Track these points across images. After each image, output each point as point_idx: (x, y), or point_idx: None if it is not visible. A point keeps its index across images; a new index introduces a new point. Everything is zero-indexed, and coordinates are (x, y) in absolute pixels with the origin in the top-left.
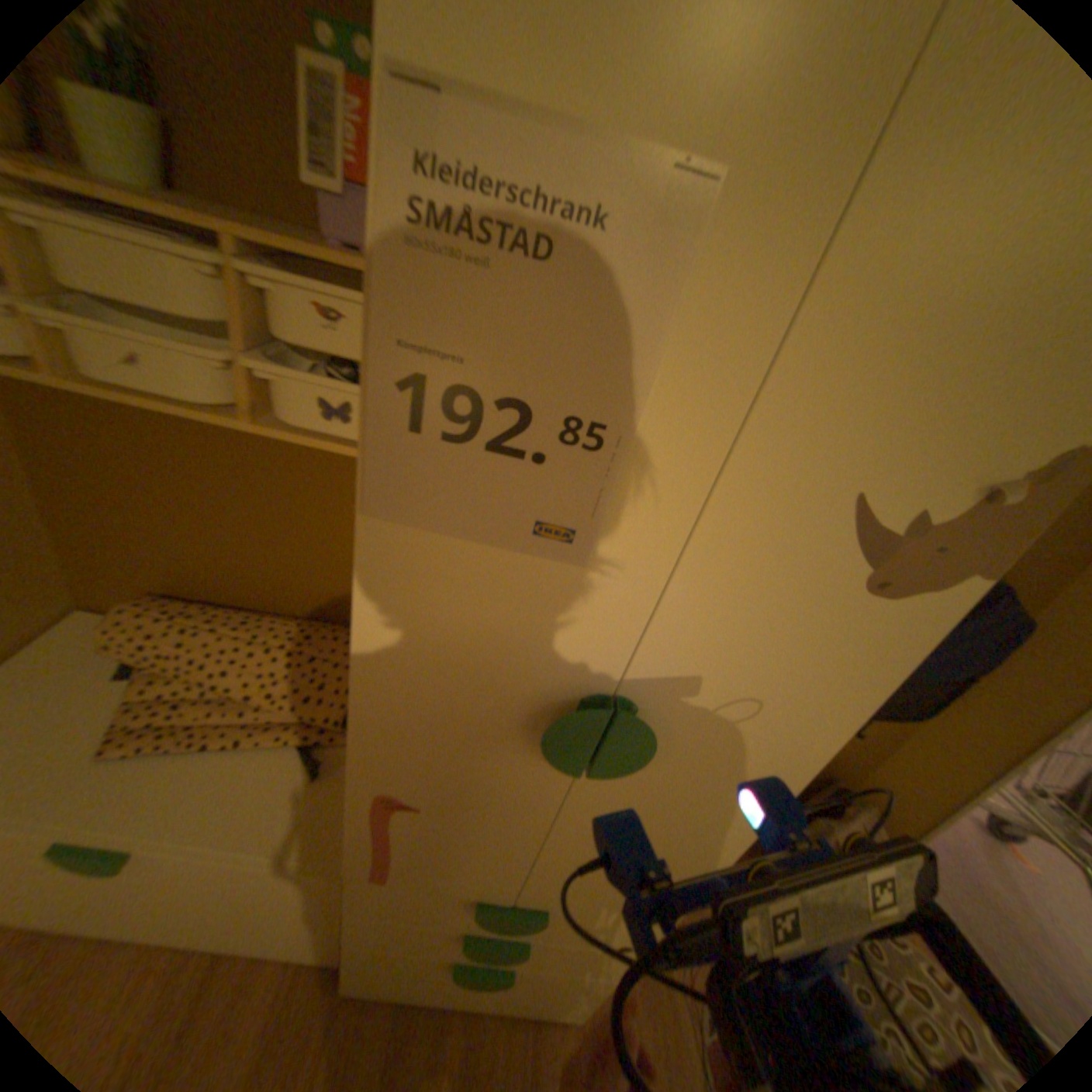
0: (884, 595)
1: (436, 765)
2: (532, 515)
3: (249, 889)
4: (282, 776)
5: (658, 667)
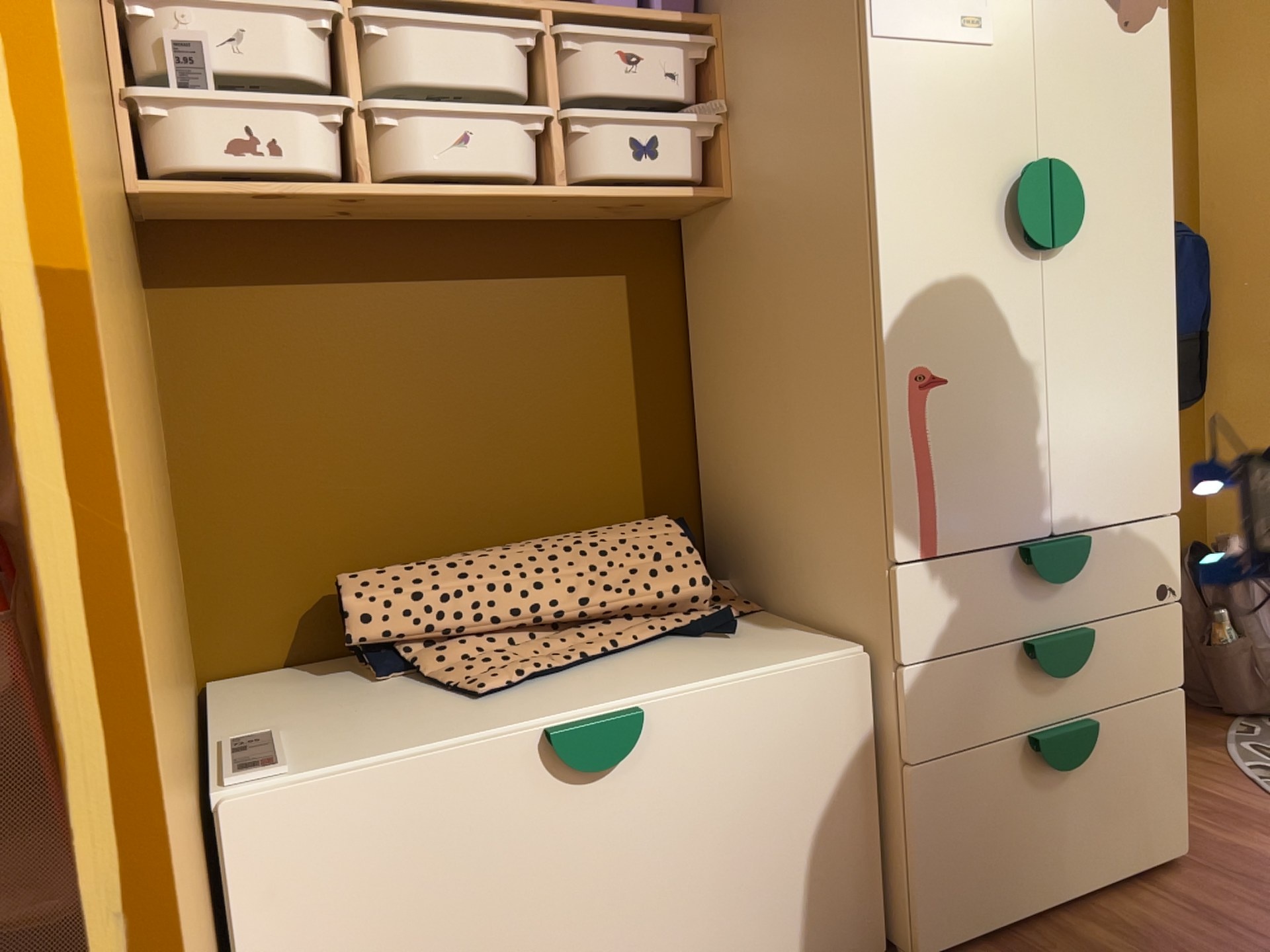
0: (1131, 33)
1: (949, 303)
2: (958, 15)
3: (769, 747)
4: (695, 648)
5: (1053, 128)
